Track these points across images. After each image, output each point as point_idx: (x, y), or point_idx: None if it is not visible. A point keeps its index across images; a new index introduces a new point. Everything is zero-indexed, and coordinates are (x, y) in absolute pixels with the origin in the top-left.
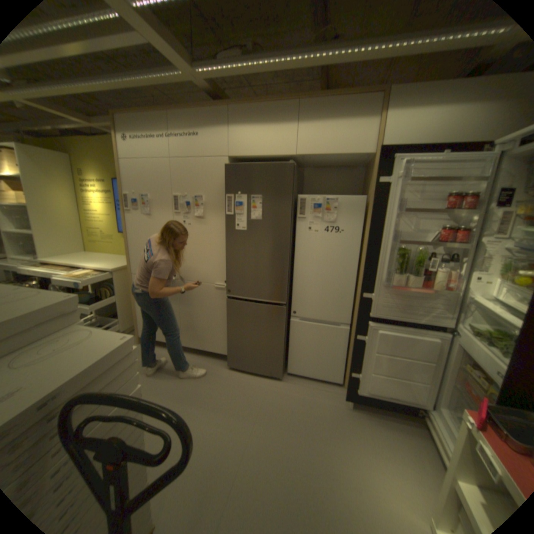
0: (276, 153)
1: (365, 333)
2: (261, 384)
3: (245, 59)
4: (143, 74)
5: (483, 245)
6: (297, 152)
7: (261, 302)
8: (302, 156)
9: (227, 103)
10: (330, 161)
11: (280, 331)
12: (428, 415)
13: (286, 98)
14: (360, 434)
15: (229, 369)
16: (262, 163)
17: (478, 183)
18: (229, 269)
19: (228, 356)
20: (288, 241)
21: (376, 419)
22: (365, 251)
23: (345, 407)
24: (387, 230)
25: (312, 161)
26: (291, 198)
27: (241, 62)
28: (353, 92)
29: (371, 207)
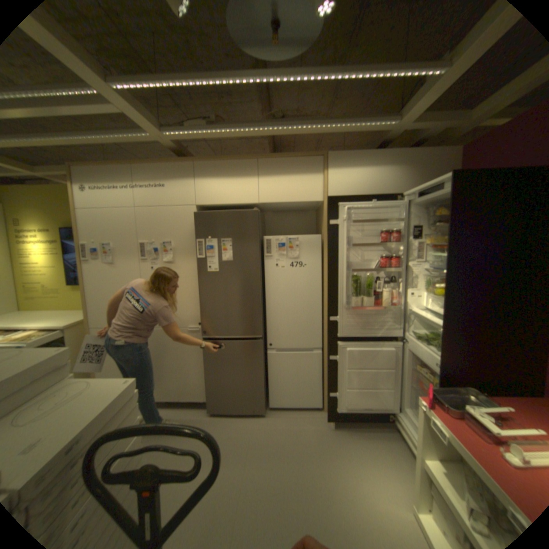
0: (241, 202)
1: (336, 353)
2: (244, 425)
3: (209, 127)
4: (108, 134)
5: (409, 268)
6: (259, 201)
7: (237, 339)
8: (263, 204)
9: (193, 160)
10: (287, 207)
11: (259, 365)
12: (396, 418)
13: (246, 158)
14: (344, 450)
15: (209, 416)
16: (229, 211)
17: (399, 223)
18: (202, 310)
19: (206, 402)
20: (259, 278)
21: (356, 434)
22: (325, 281)
23: (327, 429)
24: (341, 262)
25: (272, 207)
26: (258, 240)
27: (207, 130)
28: (300, 155)
29: (325, 244)
